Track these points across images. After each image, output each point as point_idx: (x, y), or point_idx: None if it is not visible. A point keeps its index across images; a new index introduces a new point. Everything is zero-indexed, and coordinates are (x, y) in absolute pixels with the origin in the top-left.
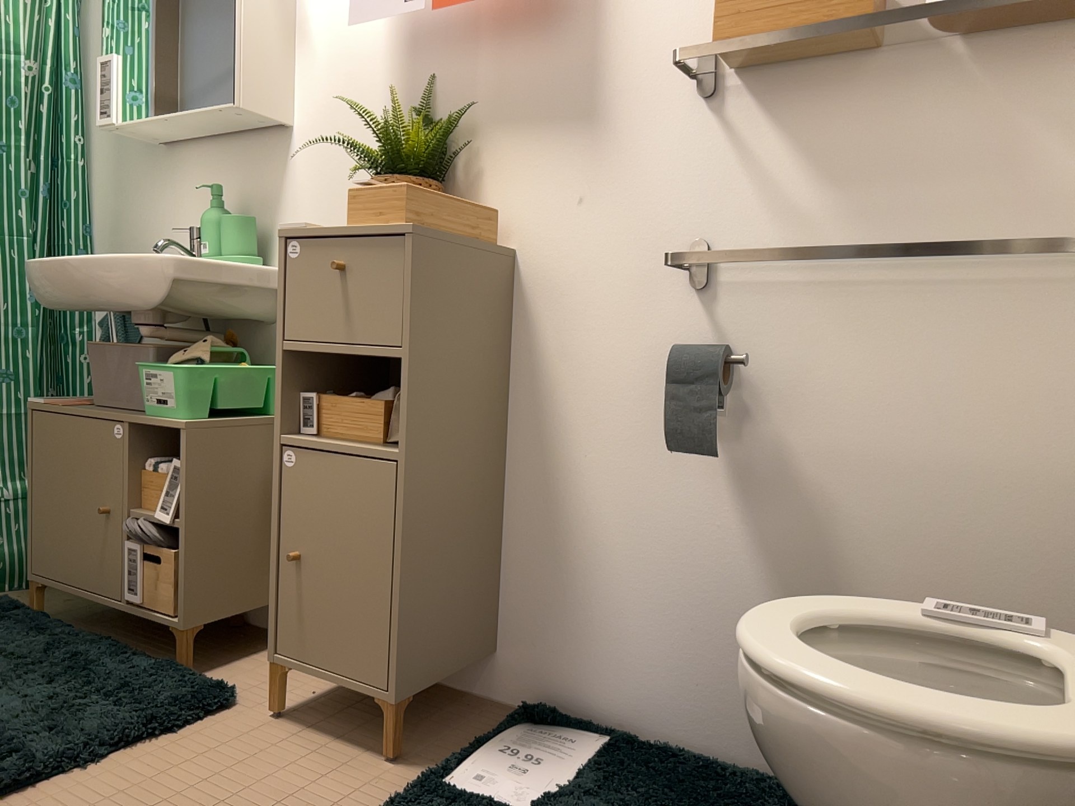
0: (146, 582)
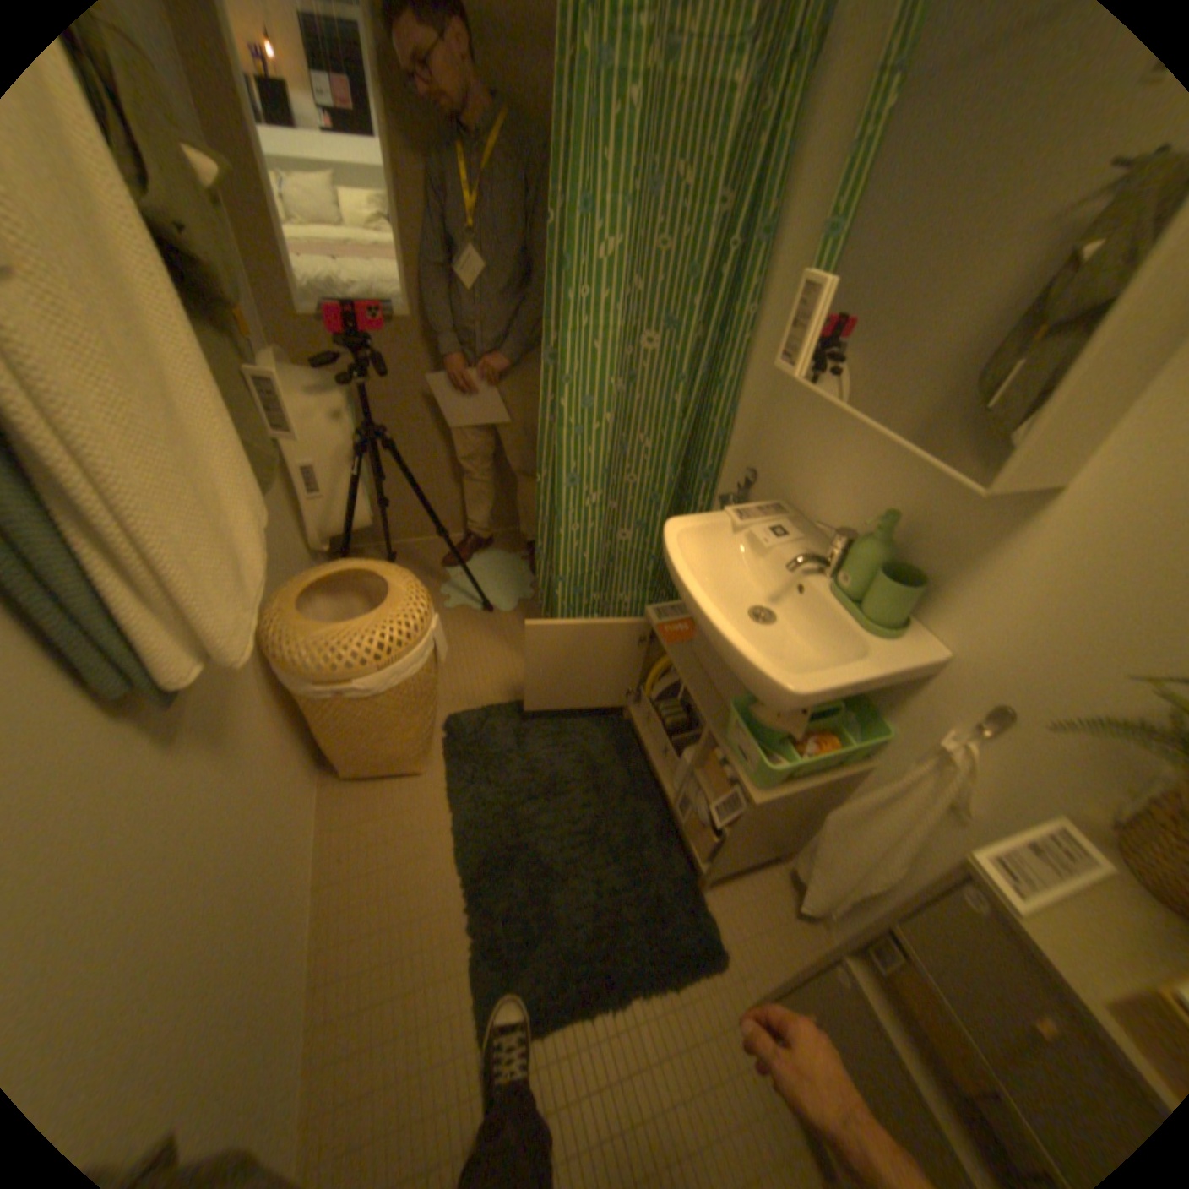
0: (693, 822)
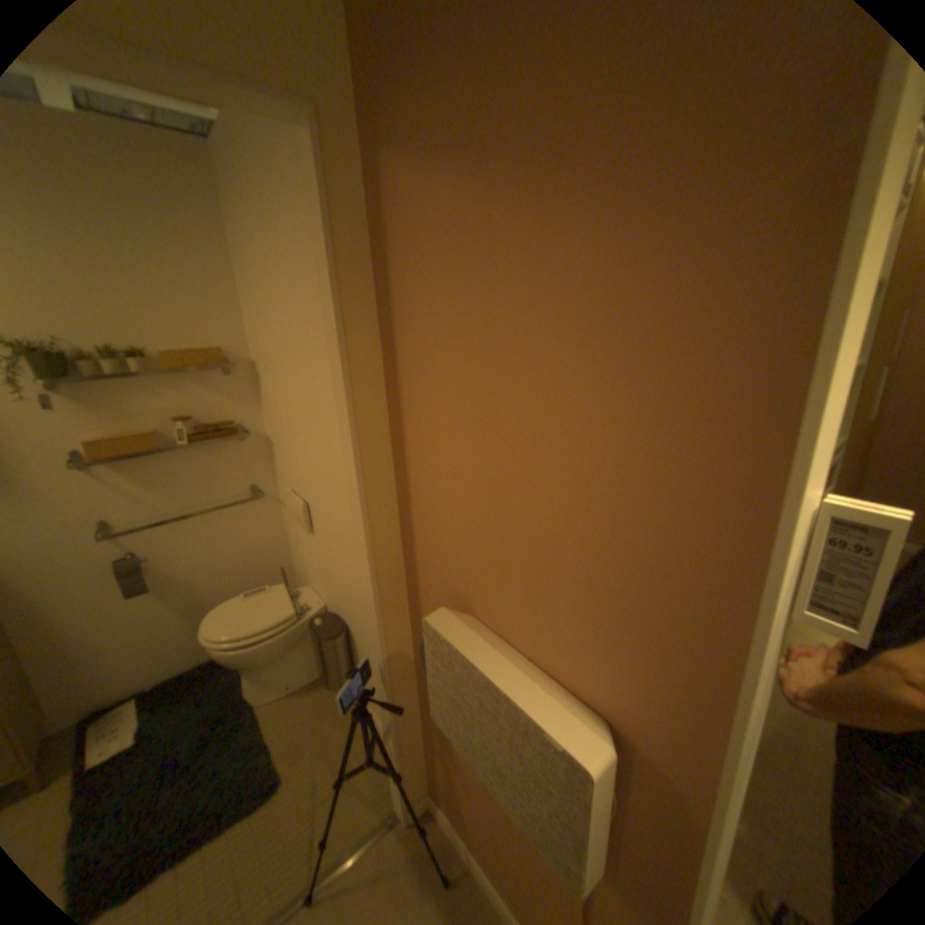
0: None
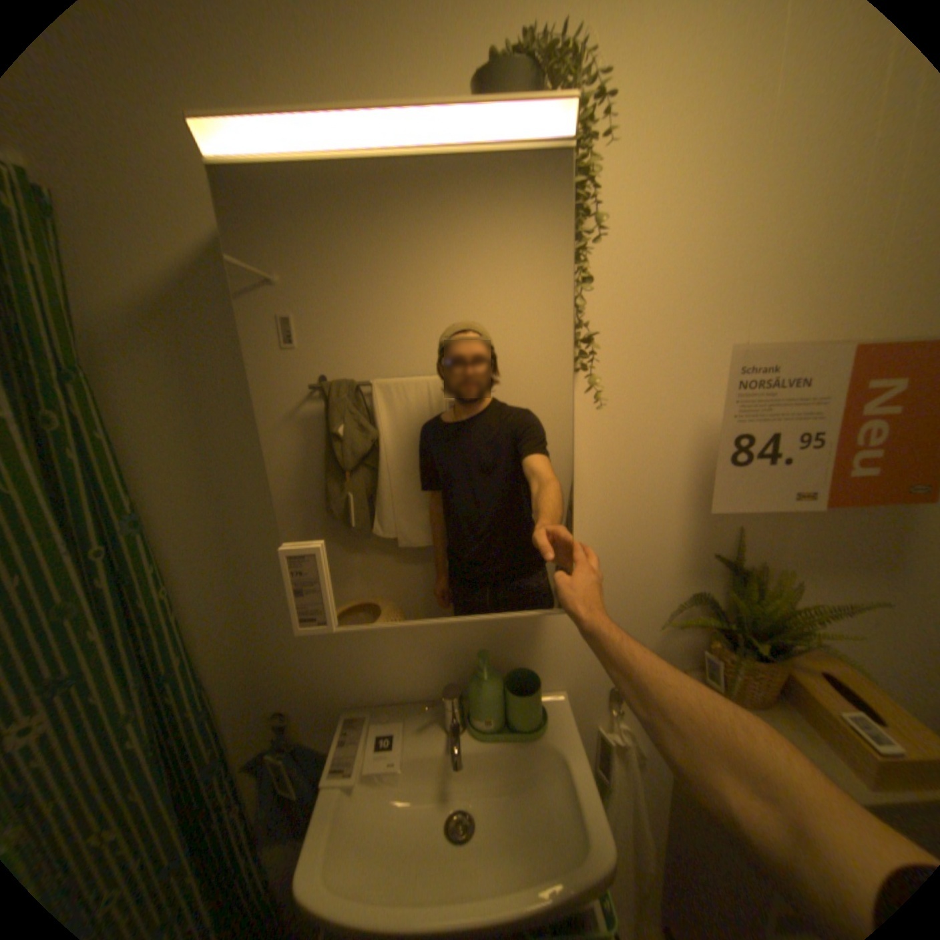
0: None
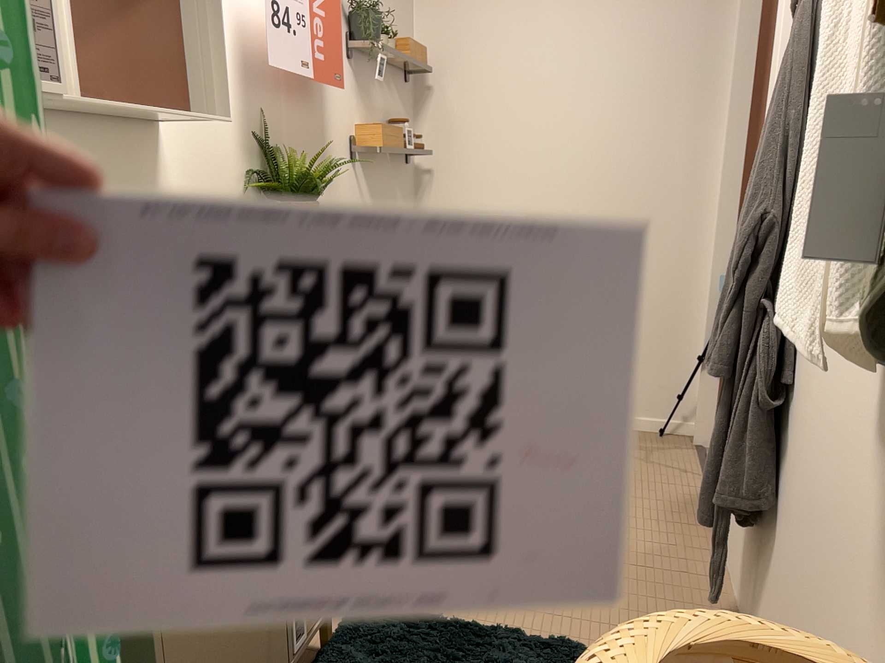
0: None
